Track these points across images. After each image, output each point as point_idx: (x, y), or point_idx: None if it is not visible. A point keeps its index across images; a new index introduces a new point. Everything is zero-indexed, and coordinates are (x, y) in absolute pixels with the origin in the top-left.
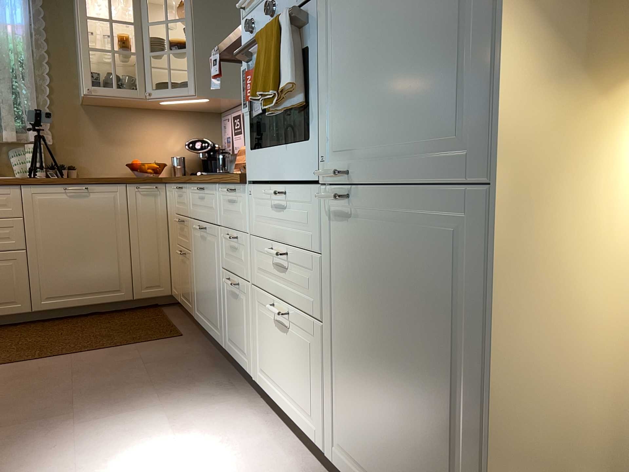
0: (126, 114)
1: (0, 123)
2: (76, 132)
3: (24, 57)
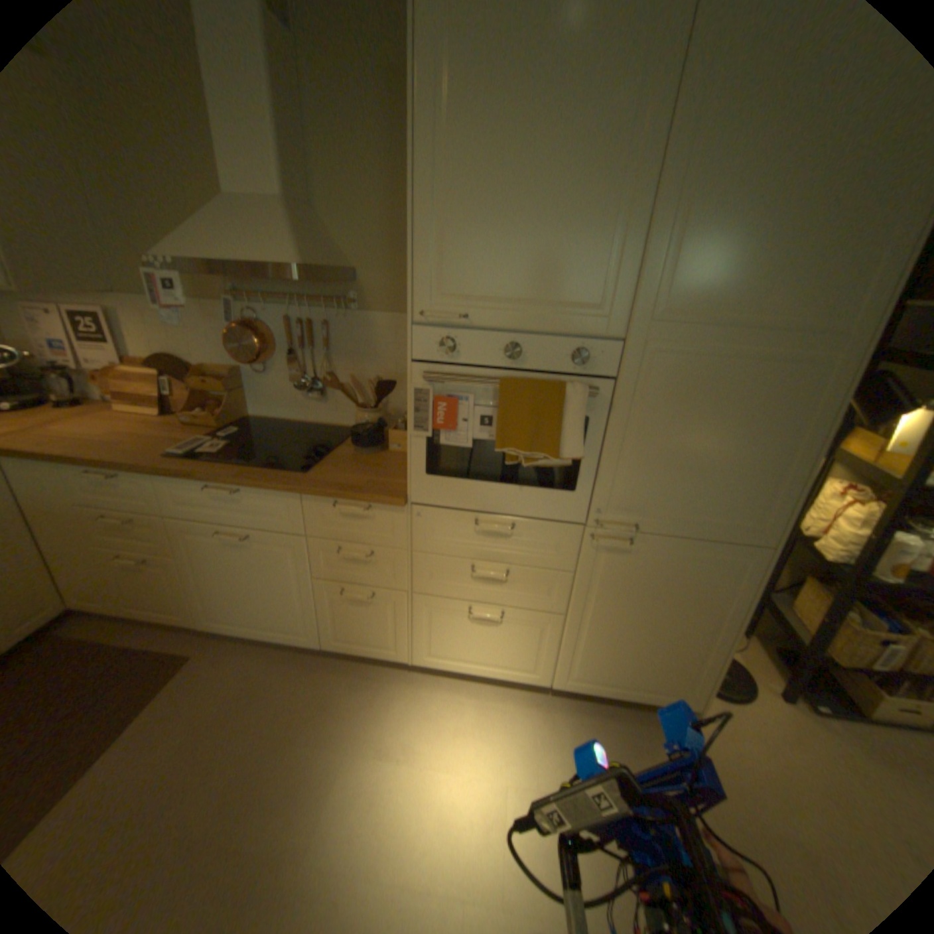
0: None
1: None
2: None
3: None
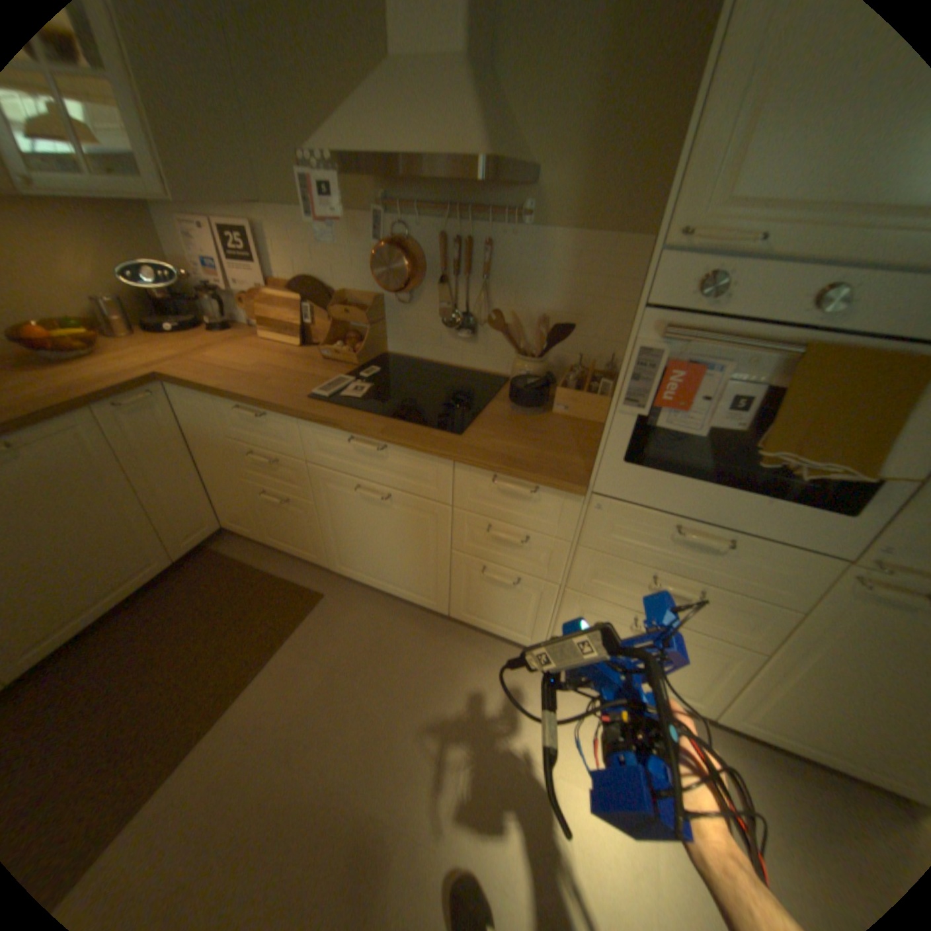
0: None
1: None
2: None
3: None
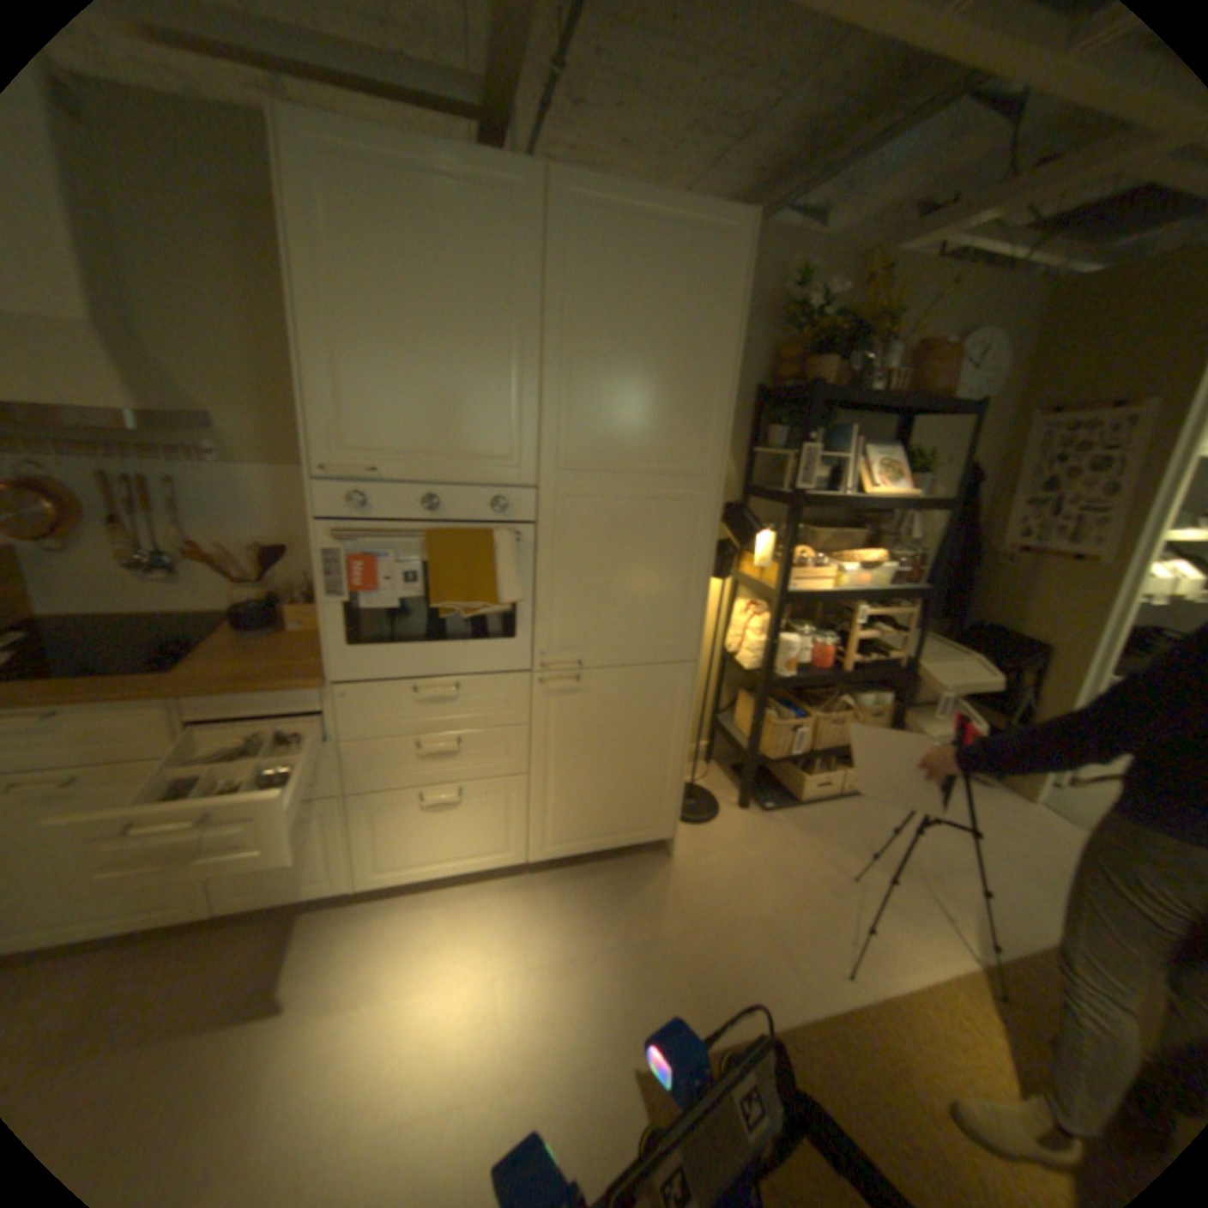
0: None
1: None
2: None
3: None
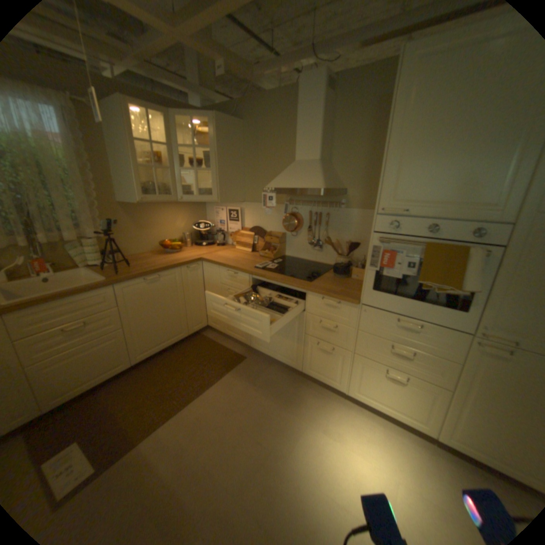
0: (148, 206)
1: (52, 224)
2: (115, 224)
3: (66, 166)
